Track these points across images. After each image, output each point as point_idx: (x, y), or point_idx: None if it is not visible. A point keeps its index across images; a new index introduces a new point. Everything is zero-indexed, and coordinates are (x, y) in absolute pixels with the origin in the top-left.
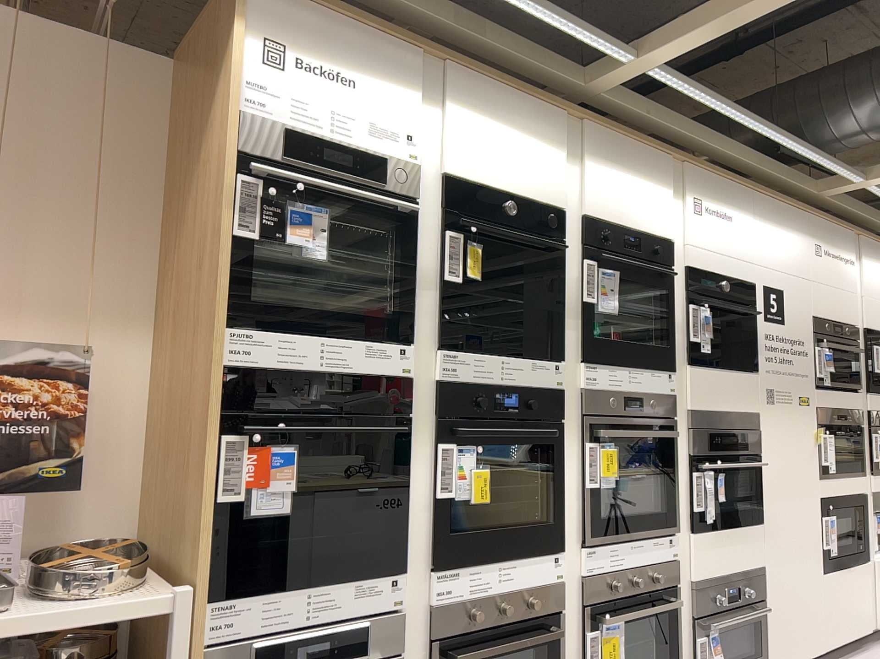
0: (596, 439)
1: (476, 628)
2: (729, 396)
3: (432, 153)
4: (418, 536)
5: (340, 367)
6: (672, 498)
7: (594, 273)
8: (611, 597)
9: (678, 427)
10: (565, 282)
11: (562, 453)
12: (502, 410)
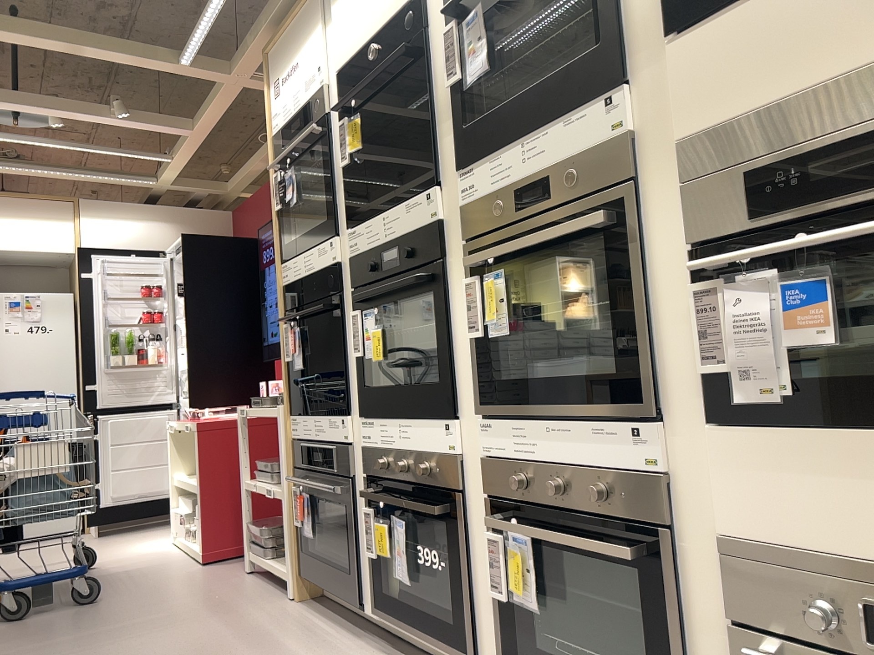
0: (482, 270)
1: (388, 478)
2: (858, 20)
3: (333, 64)
4: (355, 389)
5: (310, 269)
6: (635, 347)
7: (451, 40)
8: (522, 500)
9: (657, 192)
10: (434, 80)
11: (441, 297)
12: (387, 266)
